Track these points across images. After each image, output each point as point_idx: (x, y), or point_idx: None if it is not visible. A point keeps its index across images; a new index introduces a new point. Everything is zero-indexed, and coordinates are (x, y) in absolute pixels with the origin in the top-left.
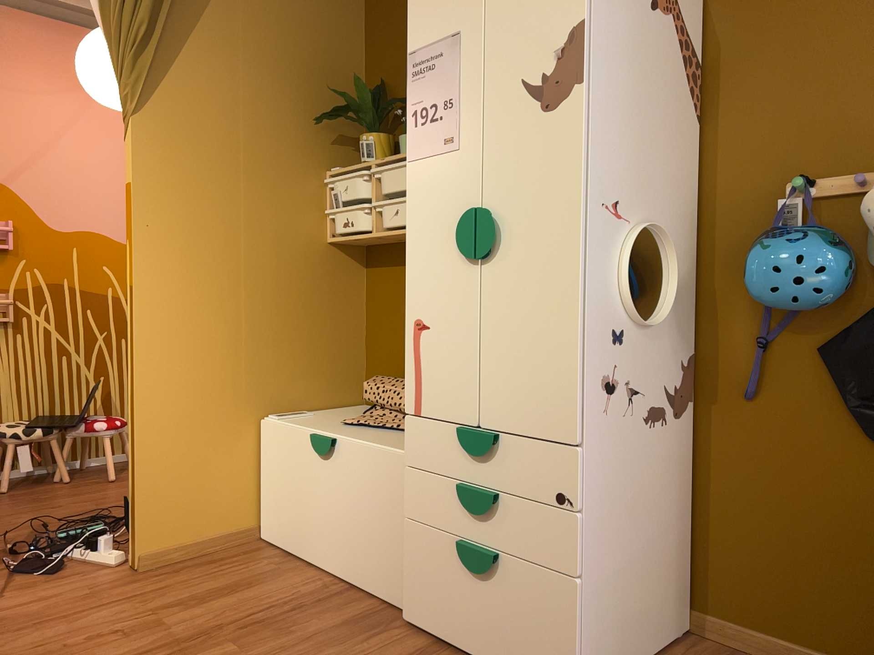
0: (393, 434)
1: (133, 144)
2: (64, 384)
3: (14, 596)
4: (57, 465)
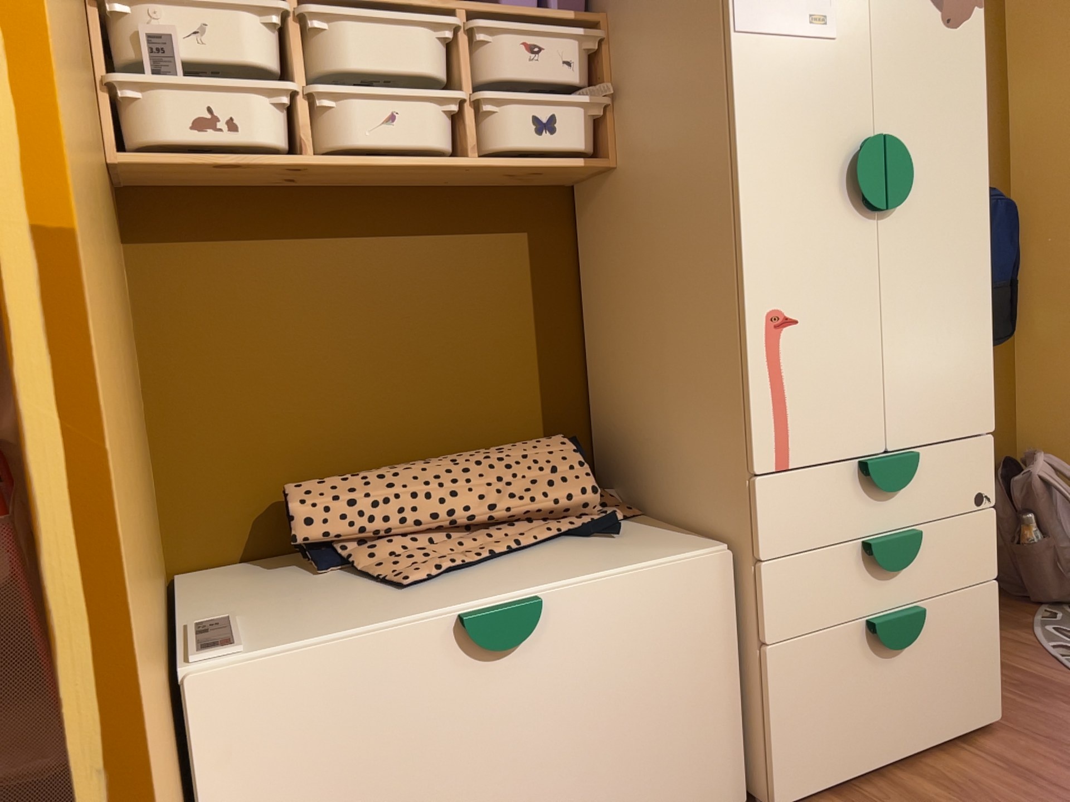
0: (553, 554)
1: None
2: None
3: None
4: None
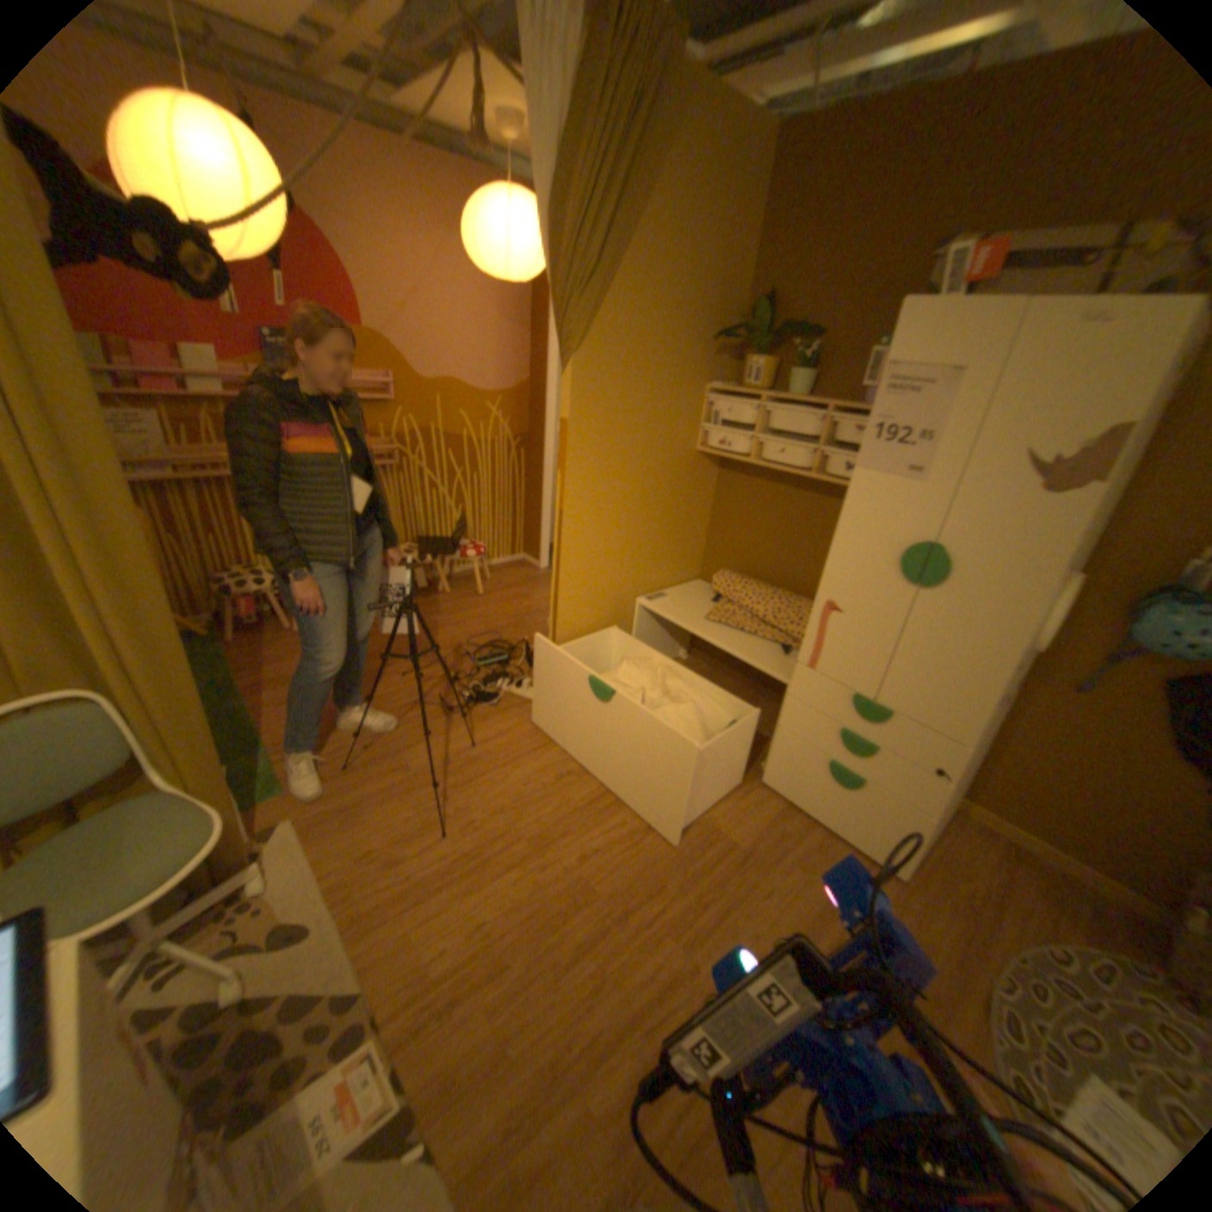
0: (757, 643)
1: (570, 385)
2: (435, 515)
3: (485, 730)
4: (441, 582)
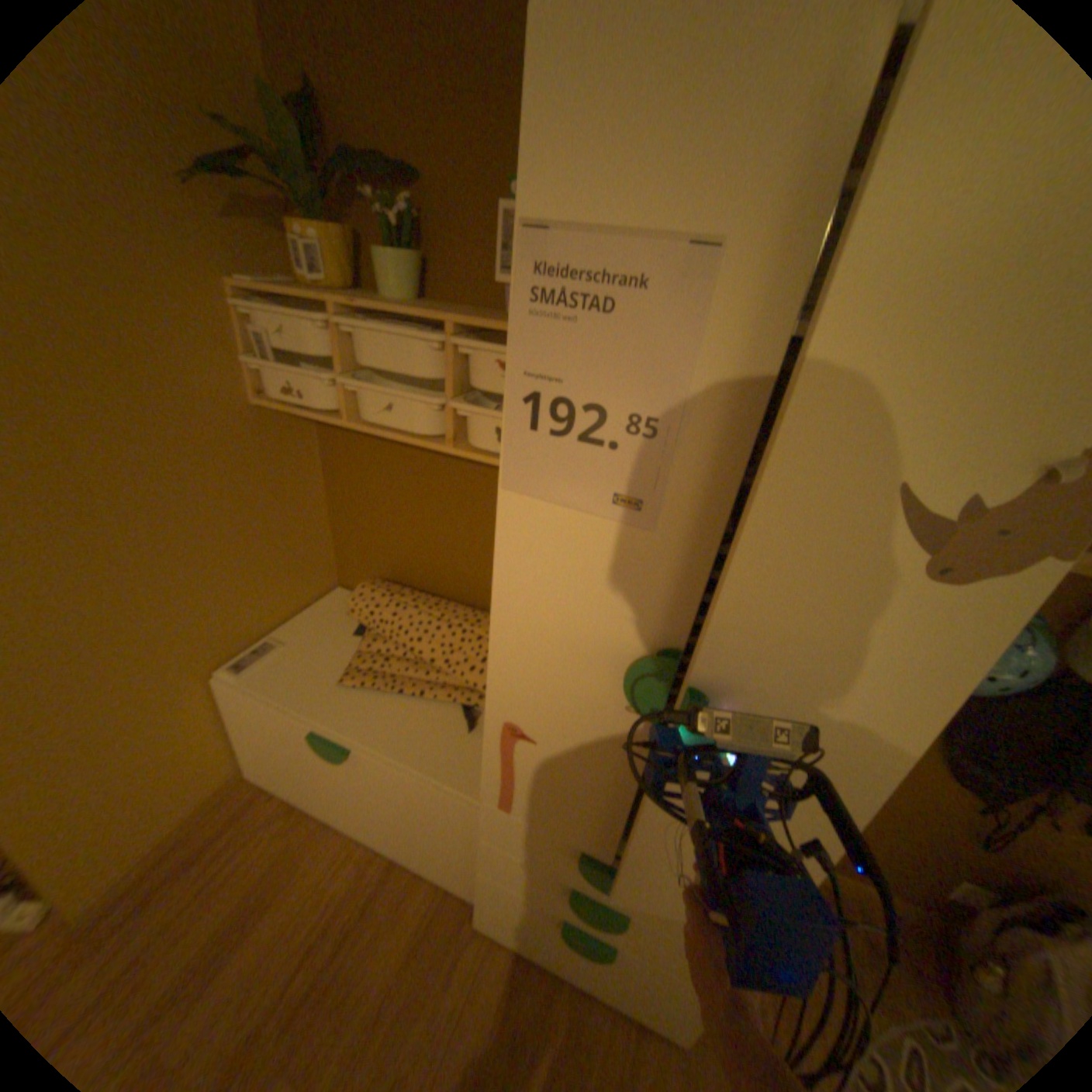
0: (426, 716)
1: None
2: None
3: None
4: None
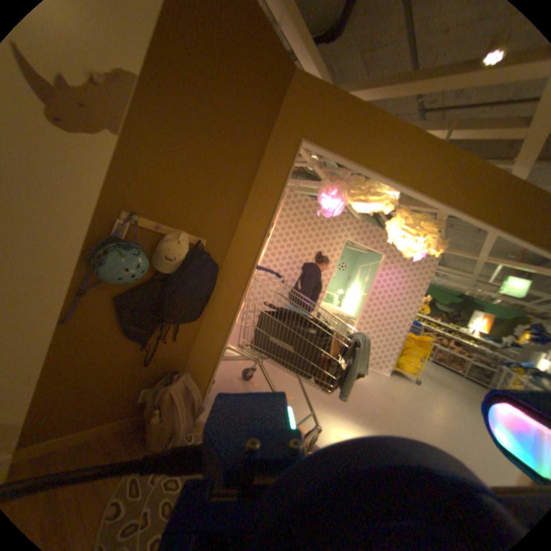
0: None
1: None
2: None
3: None
4: None
